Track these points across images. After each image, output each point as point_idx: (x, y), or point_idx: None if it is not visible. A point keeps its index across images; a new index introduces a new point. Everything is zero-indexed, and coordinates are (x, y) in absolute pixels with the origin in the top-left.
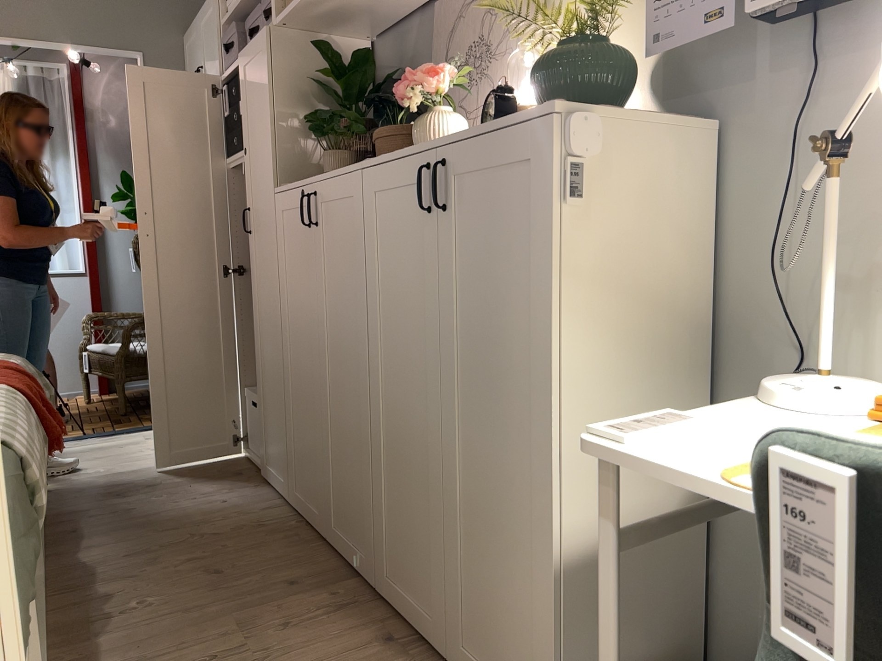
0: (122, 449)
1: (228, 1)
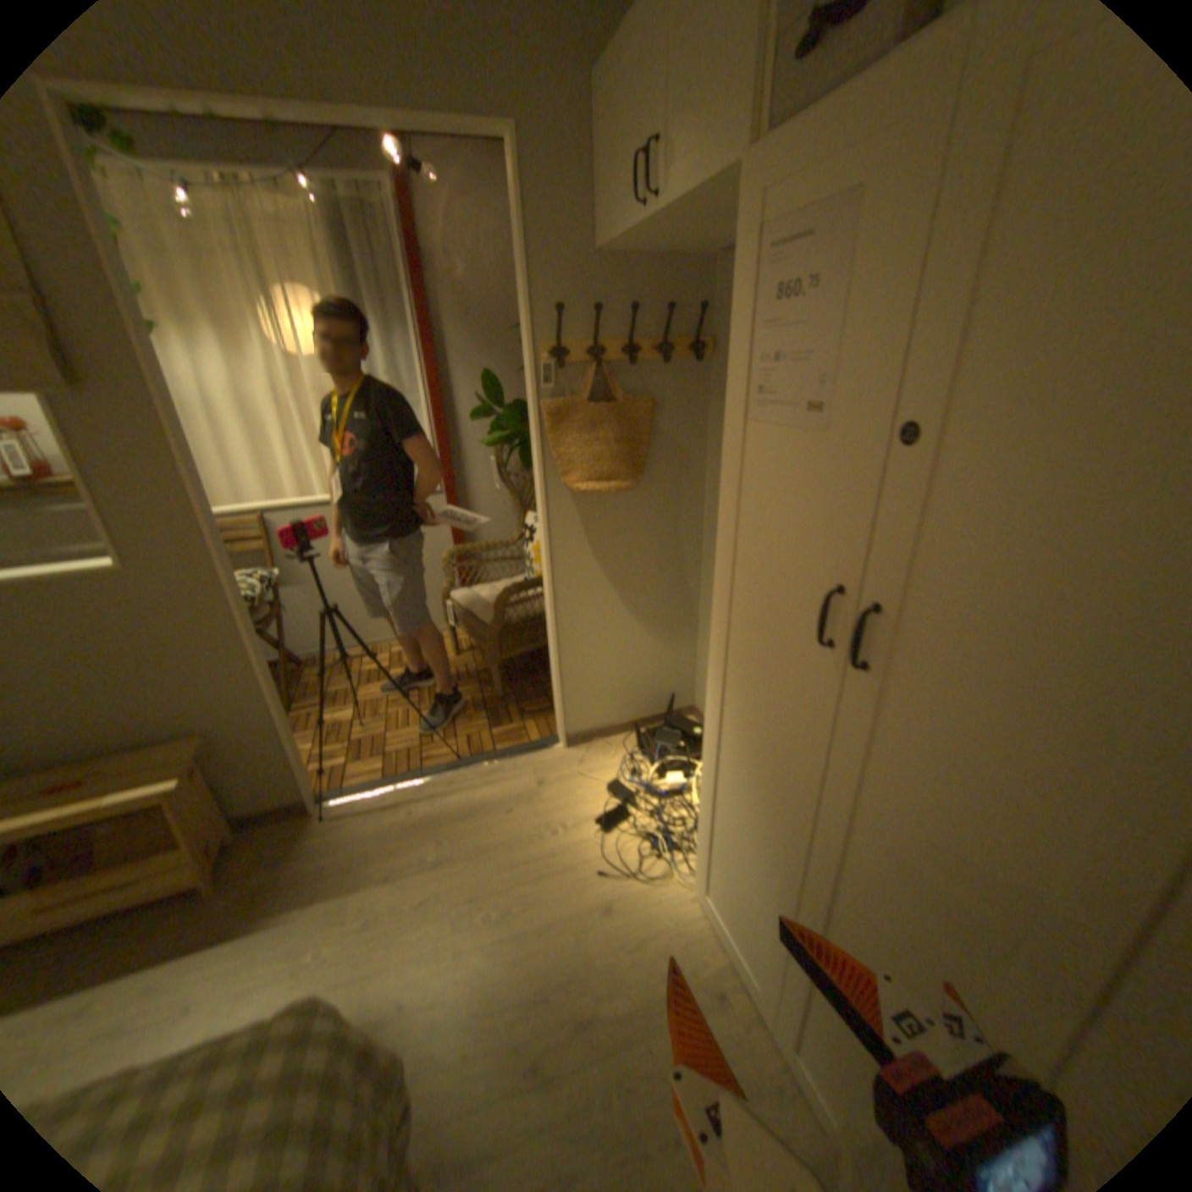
0: (511, 824)
1: None
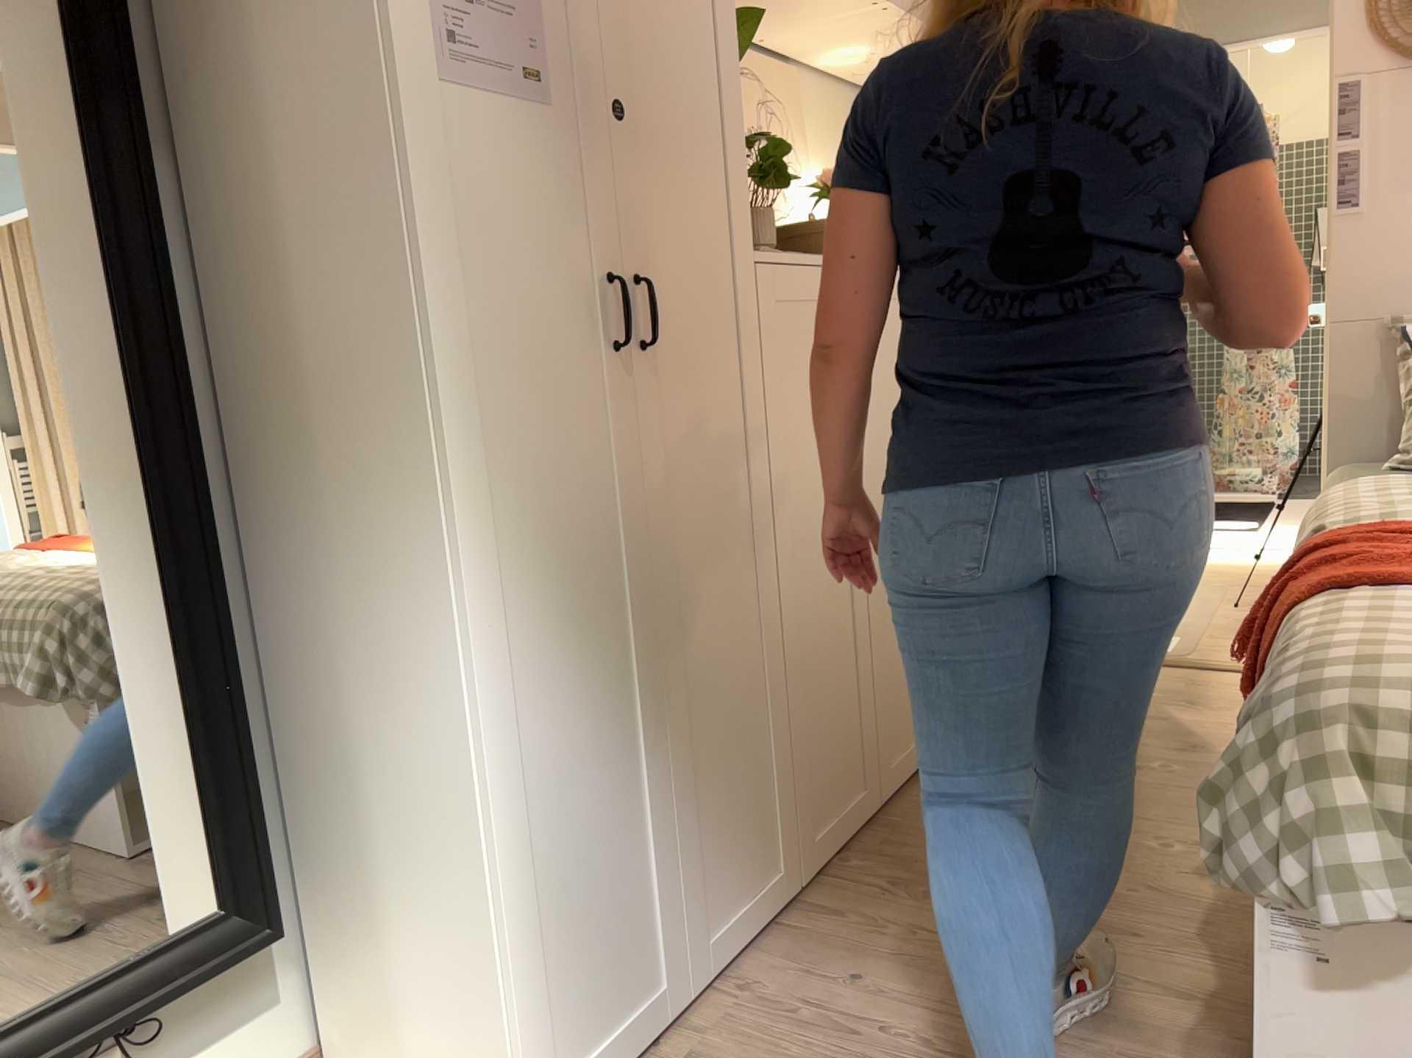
0: None
1: None
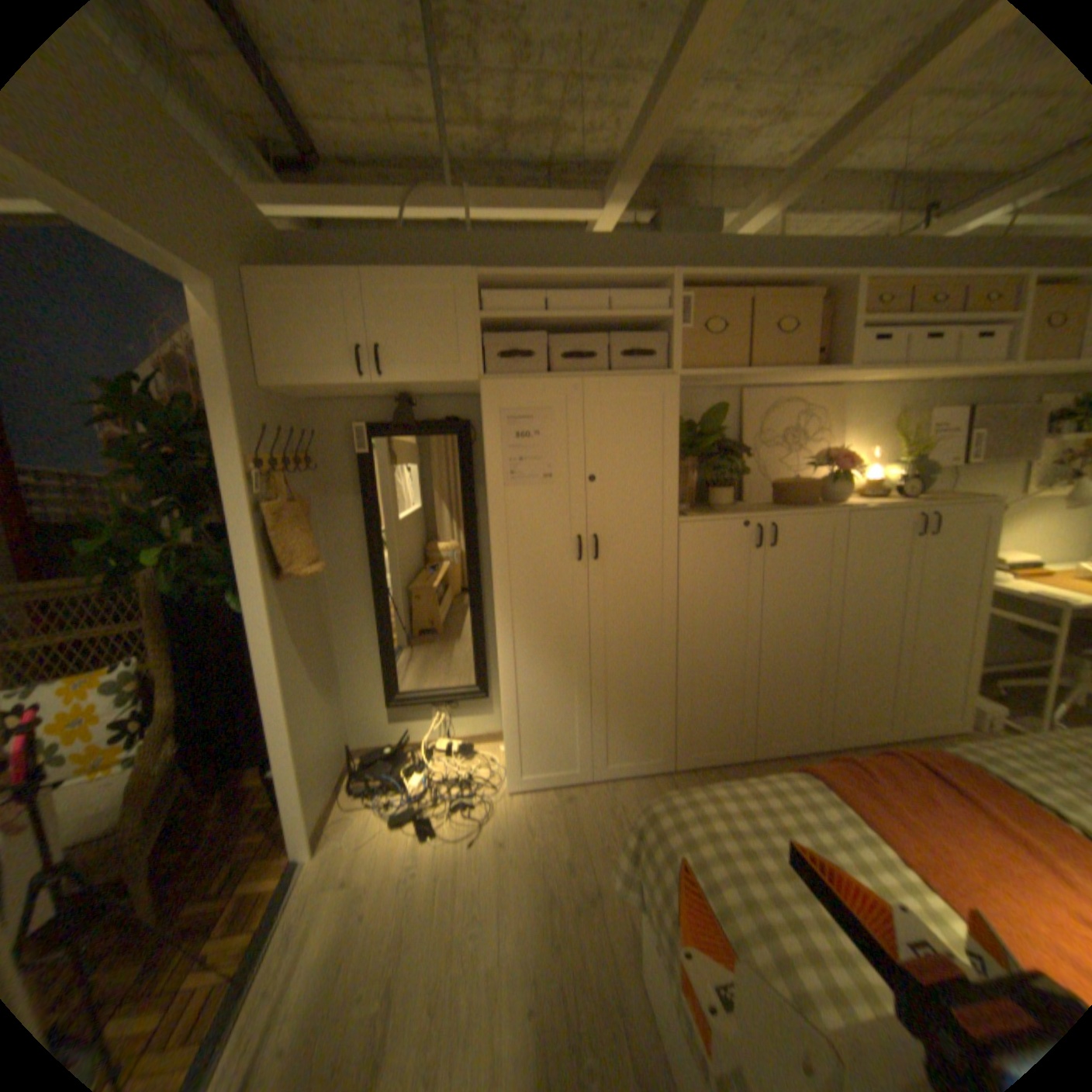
0: (375, 914)
1: (480, 291)
